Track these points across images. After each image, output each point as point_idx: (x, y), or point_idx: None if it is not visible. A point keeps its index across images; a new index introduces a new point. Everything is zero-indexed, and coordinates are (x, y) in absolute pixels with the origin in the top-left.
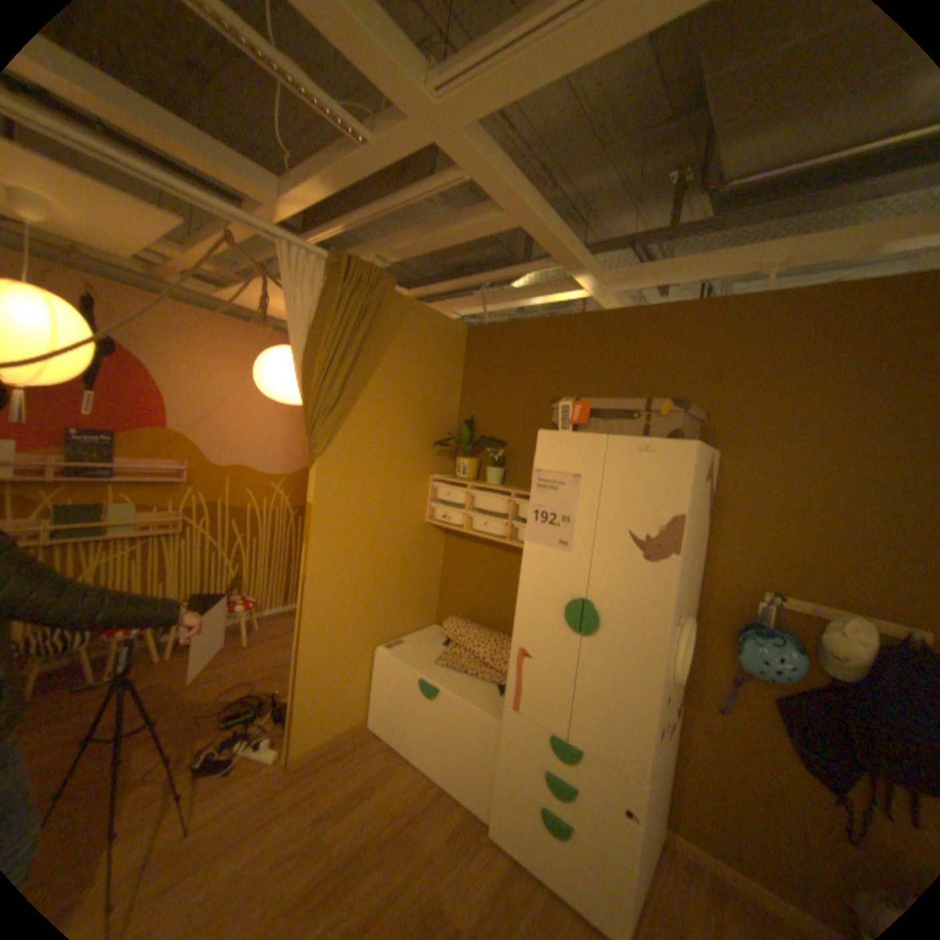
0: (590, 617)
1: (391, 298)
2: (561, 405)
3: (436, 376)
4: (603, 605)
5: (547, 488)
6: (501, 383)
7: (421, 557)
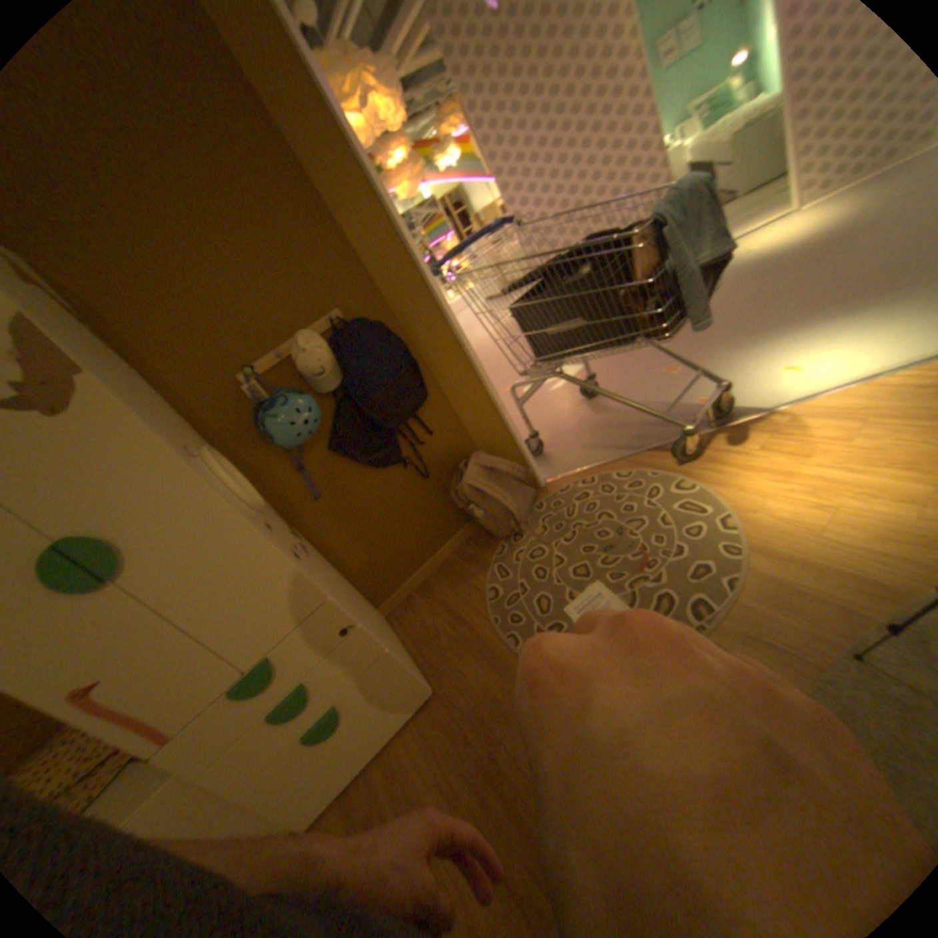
0: (88, 550)
1: None
2: None
3: None
4: (85, 520)
5: None
6: None
7: None
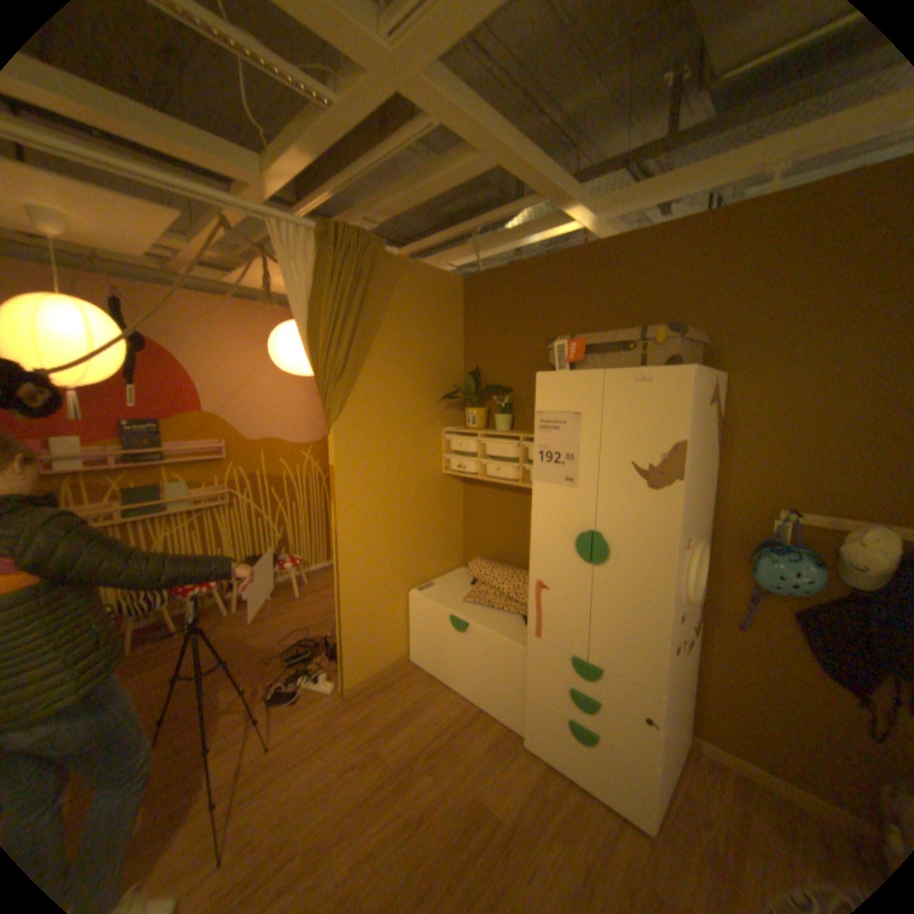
0: (600, 547)
1: (383, 258)
2: (558, 345)
3: (436, 331)
4: (612, 535)
5: (549, 429)
6: (501, 330)
7: (441, 506)
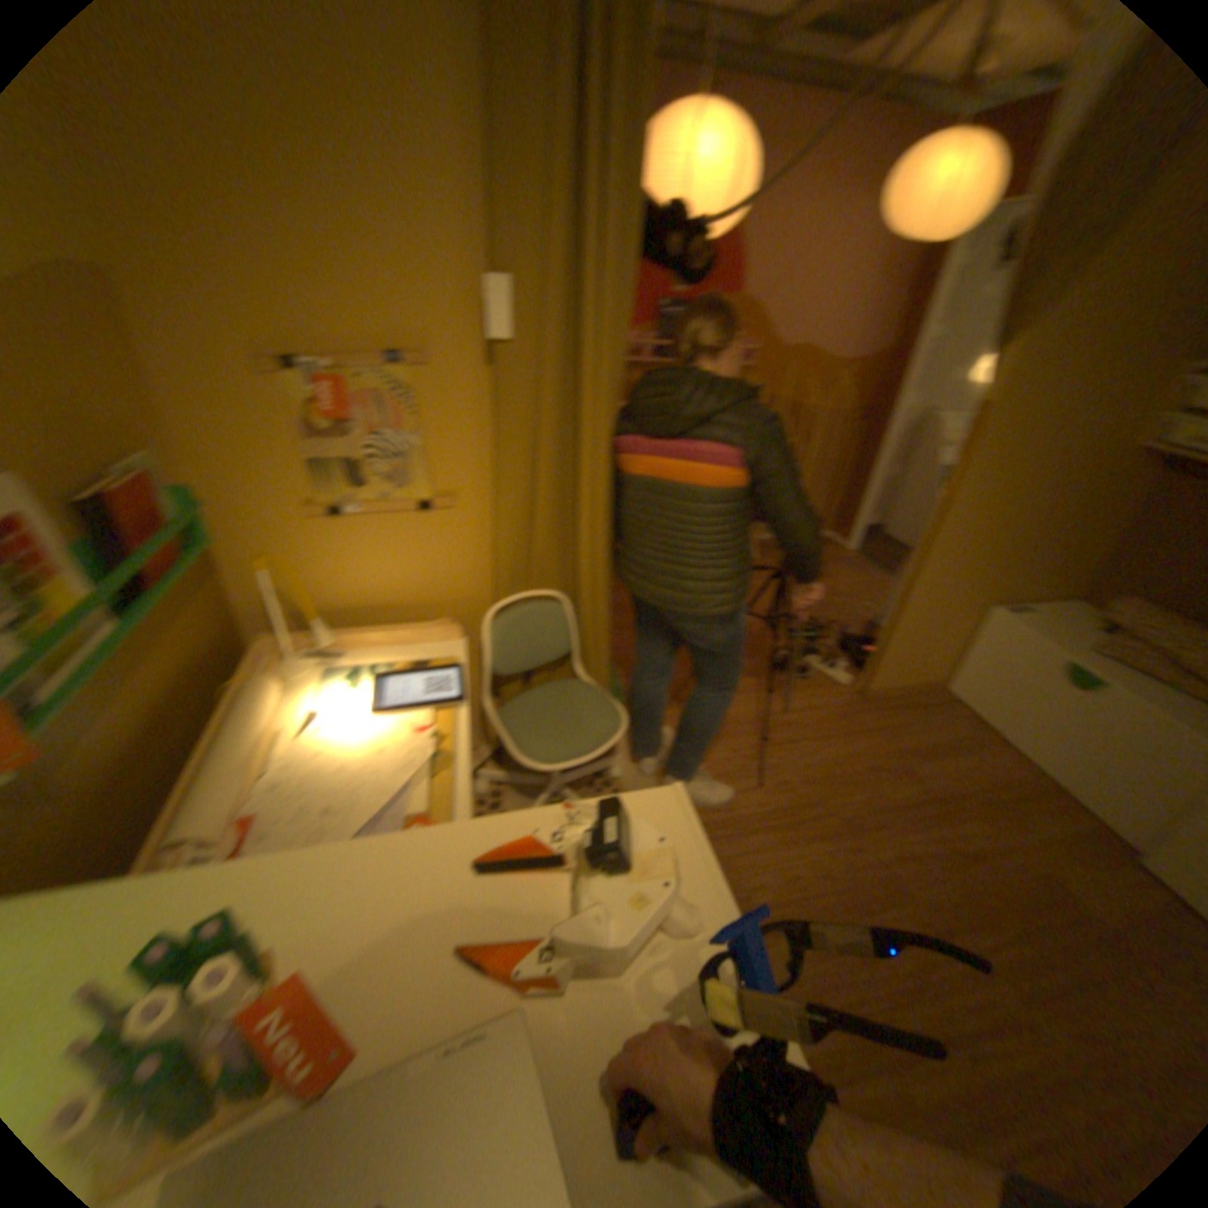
0: None
1: None
2: None
3: None
4: None
5: None
6: None
7: (1105, 501)
